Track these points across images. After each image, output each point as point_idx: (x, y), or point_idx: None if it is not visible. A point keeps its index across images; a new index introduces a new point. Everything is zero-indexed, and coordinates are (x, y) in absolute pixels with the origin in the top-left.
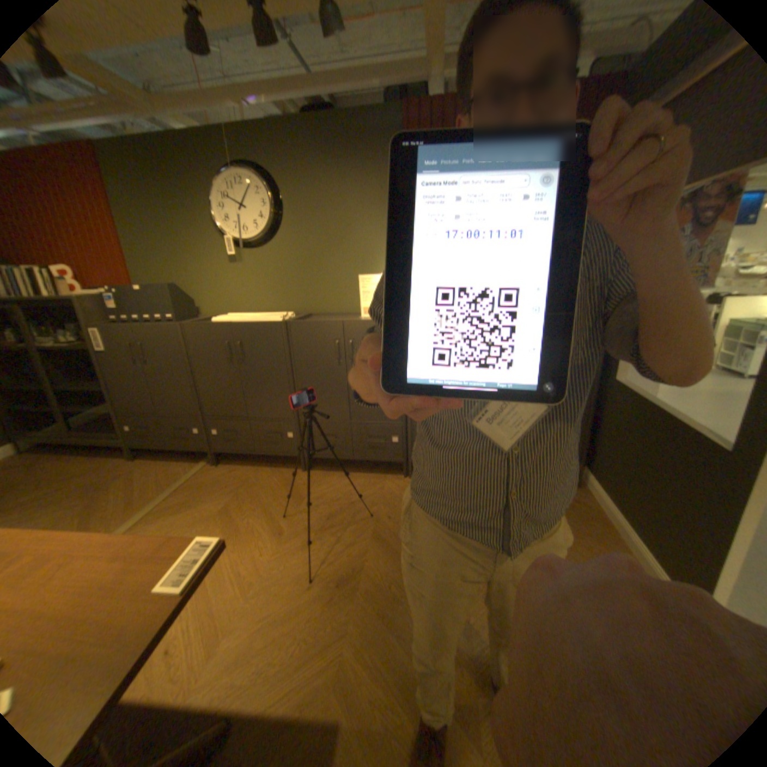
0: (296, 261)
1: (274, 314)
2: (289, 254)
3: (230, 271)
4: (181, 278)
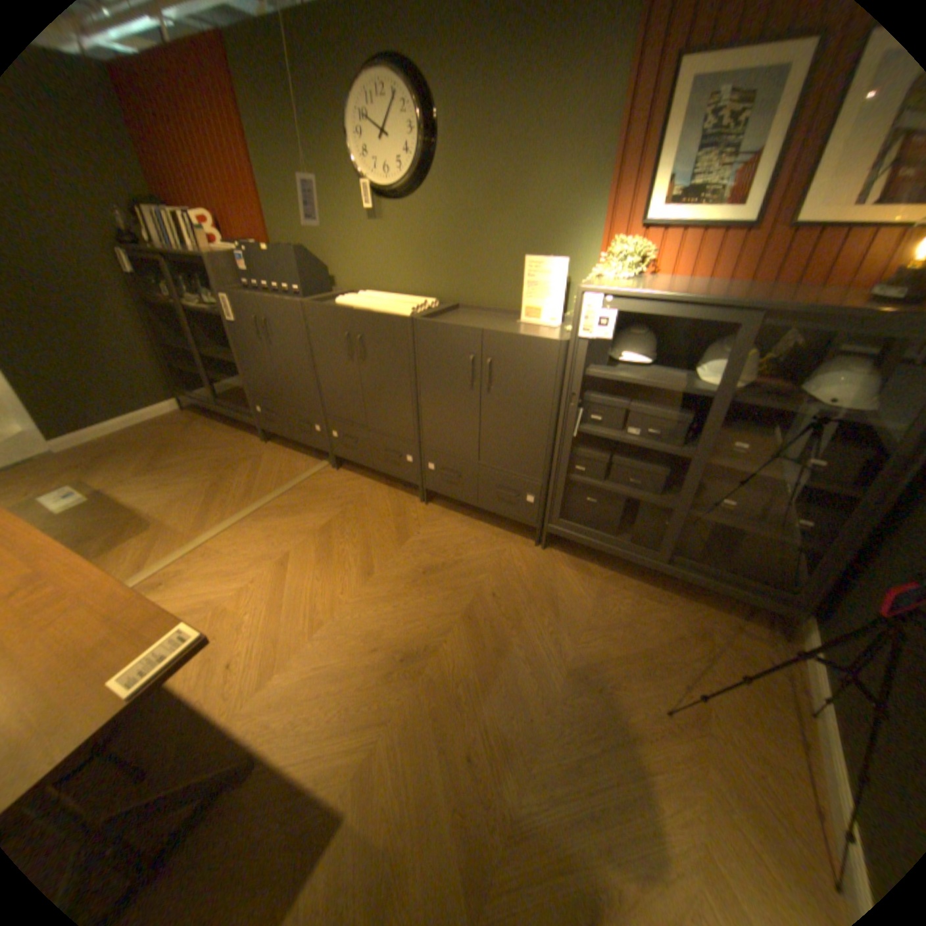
0: (447, 225)
1: (406, 304)
2: (439, 214)
3: (368, 232)
4: (316, 238)
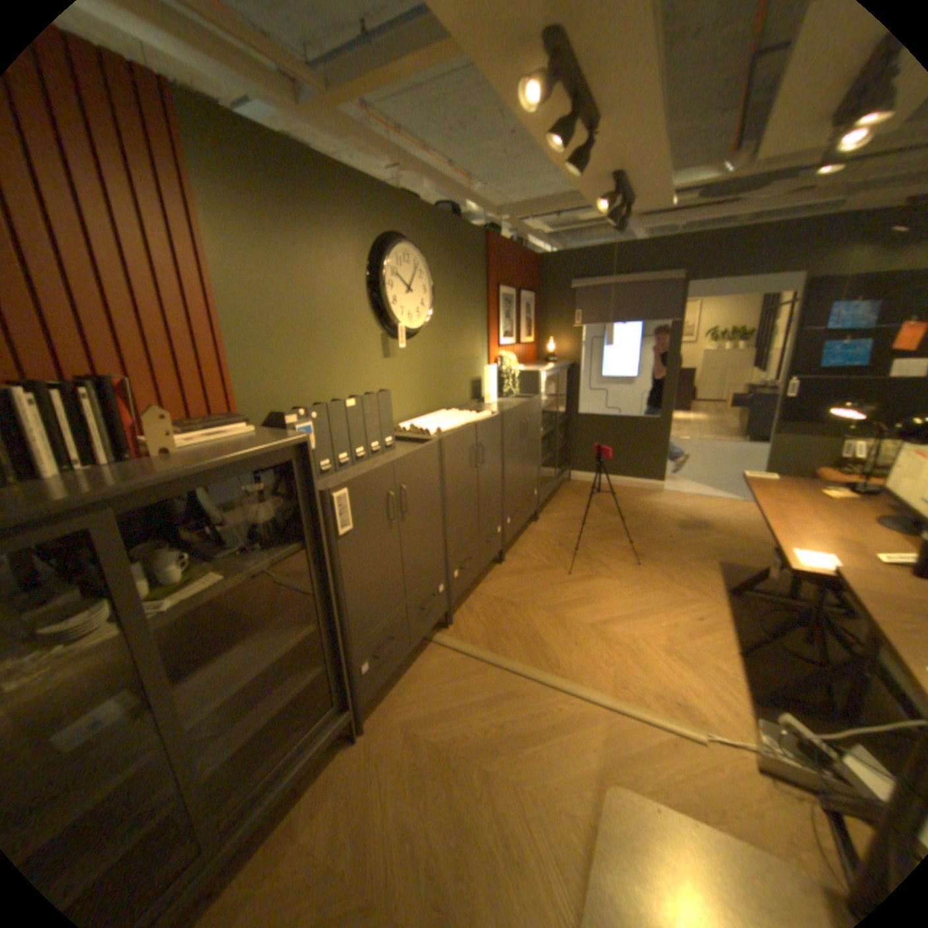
0: (436, 356)
1: (463, 414)
2: (432, 349)
3: (385, 371)
4: (325, 388)
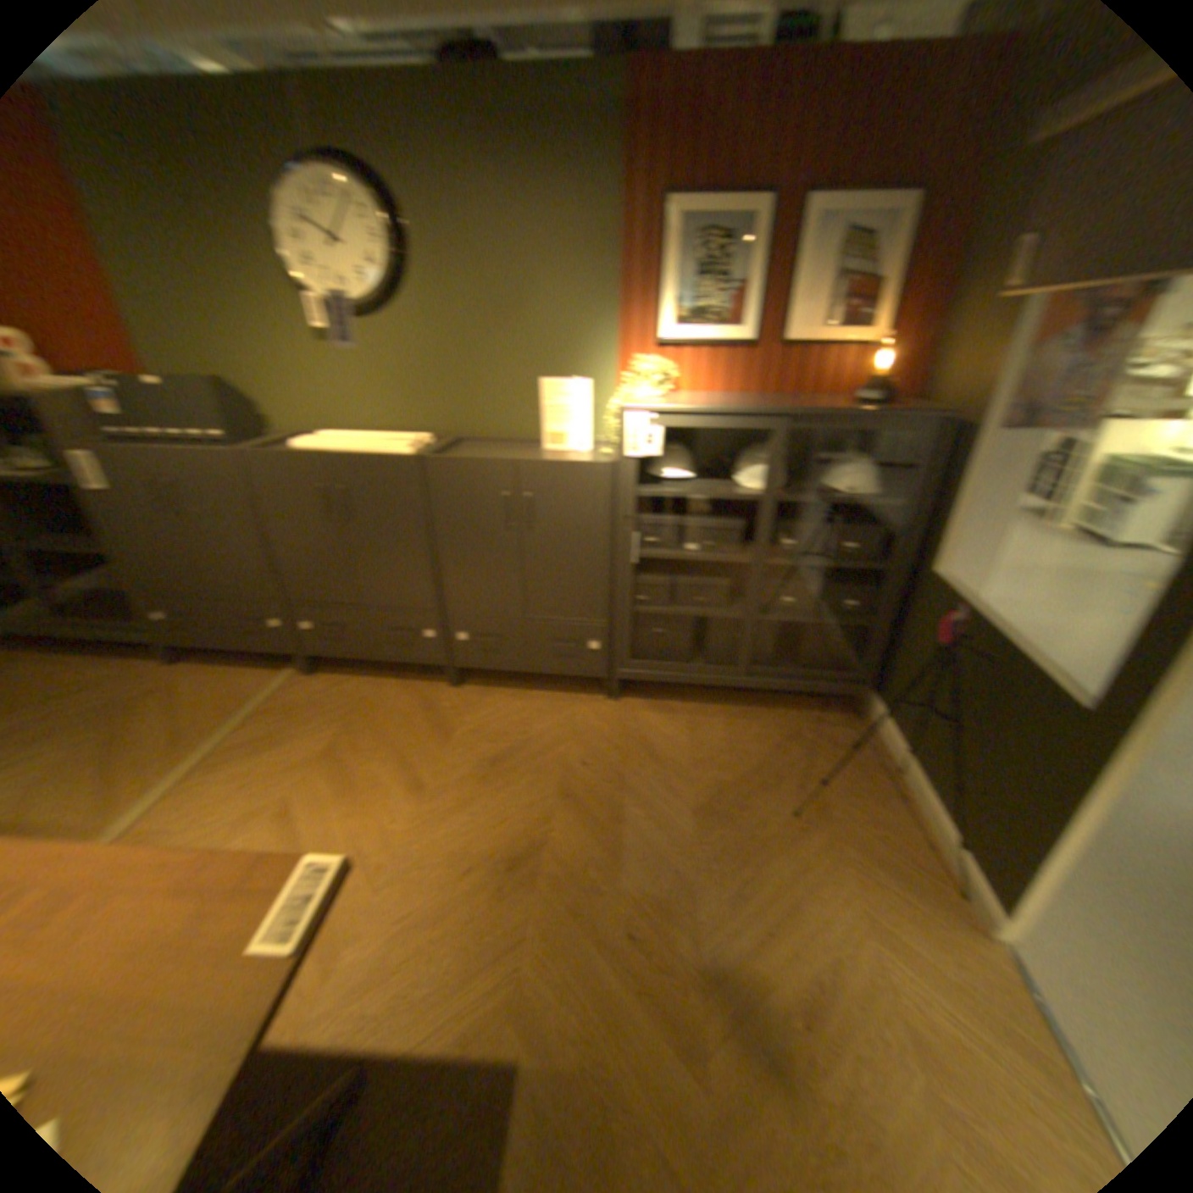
0: (436, 347)
1: (400, 441)
2: (424, 334)
3: (322, 357)
4: (234, 365)
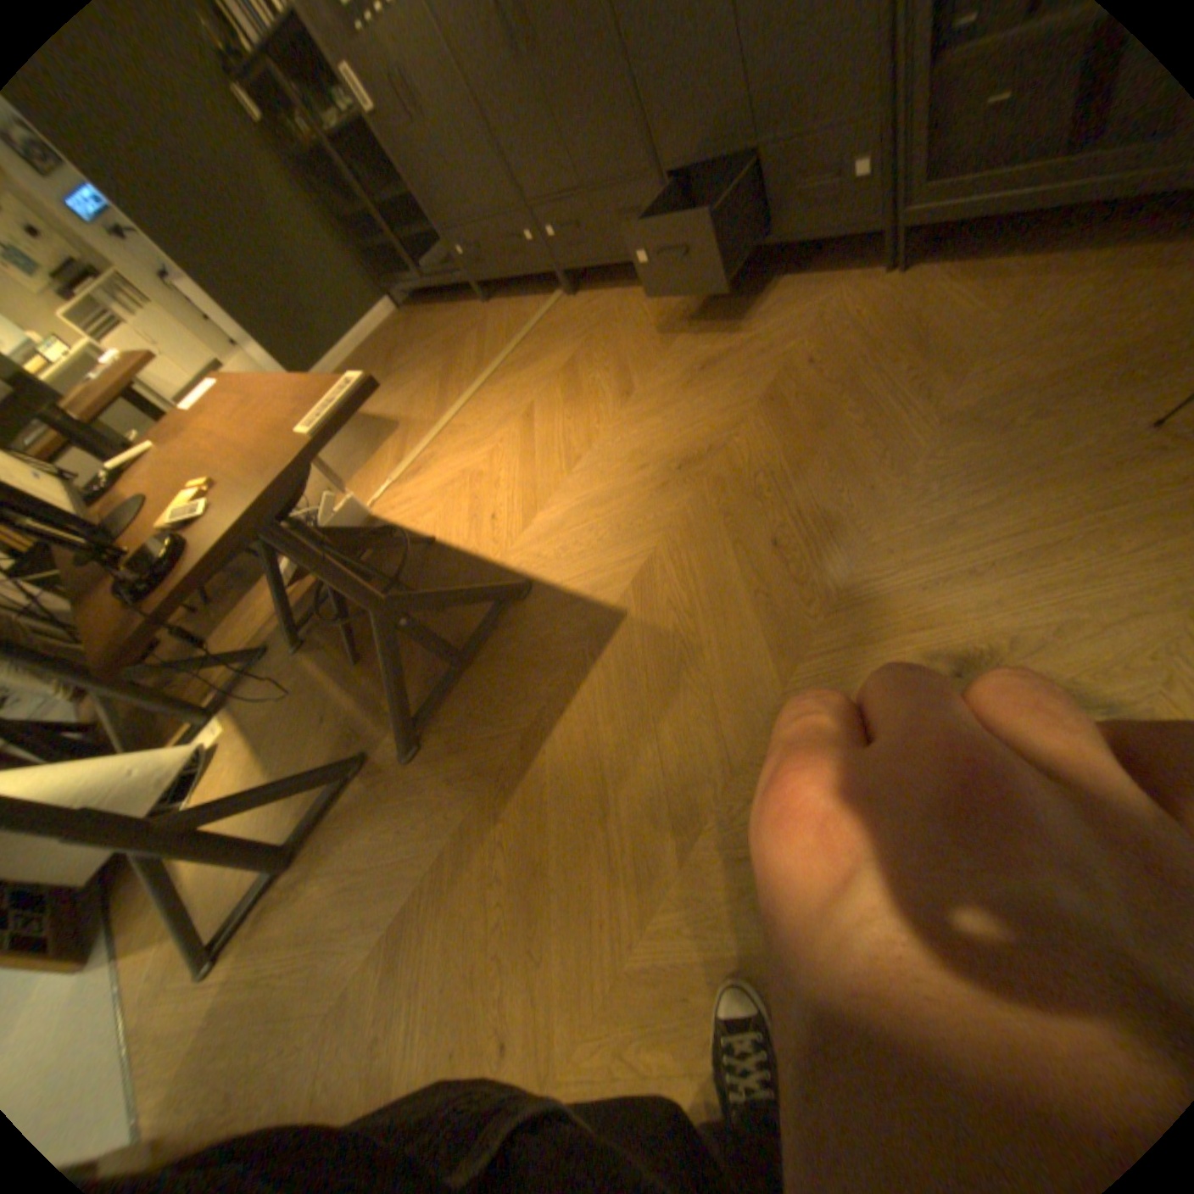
0: None
1: None
2: None
3: None
4: None
